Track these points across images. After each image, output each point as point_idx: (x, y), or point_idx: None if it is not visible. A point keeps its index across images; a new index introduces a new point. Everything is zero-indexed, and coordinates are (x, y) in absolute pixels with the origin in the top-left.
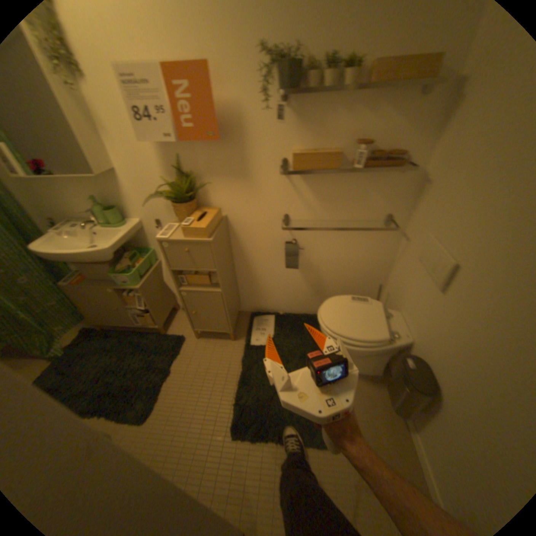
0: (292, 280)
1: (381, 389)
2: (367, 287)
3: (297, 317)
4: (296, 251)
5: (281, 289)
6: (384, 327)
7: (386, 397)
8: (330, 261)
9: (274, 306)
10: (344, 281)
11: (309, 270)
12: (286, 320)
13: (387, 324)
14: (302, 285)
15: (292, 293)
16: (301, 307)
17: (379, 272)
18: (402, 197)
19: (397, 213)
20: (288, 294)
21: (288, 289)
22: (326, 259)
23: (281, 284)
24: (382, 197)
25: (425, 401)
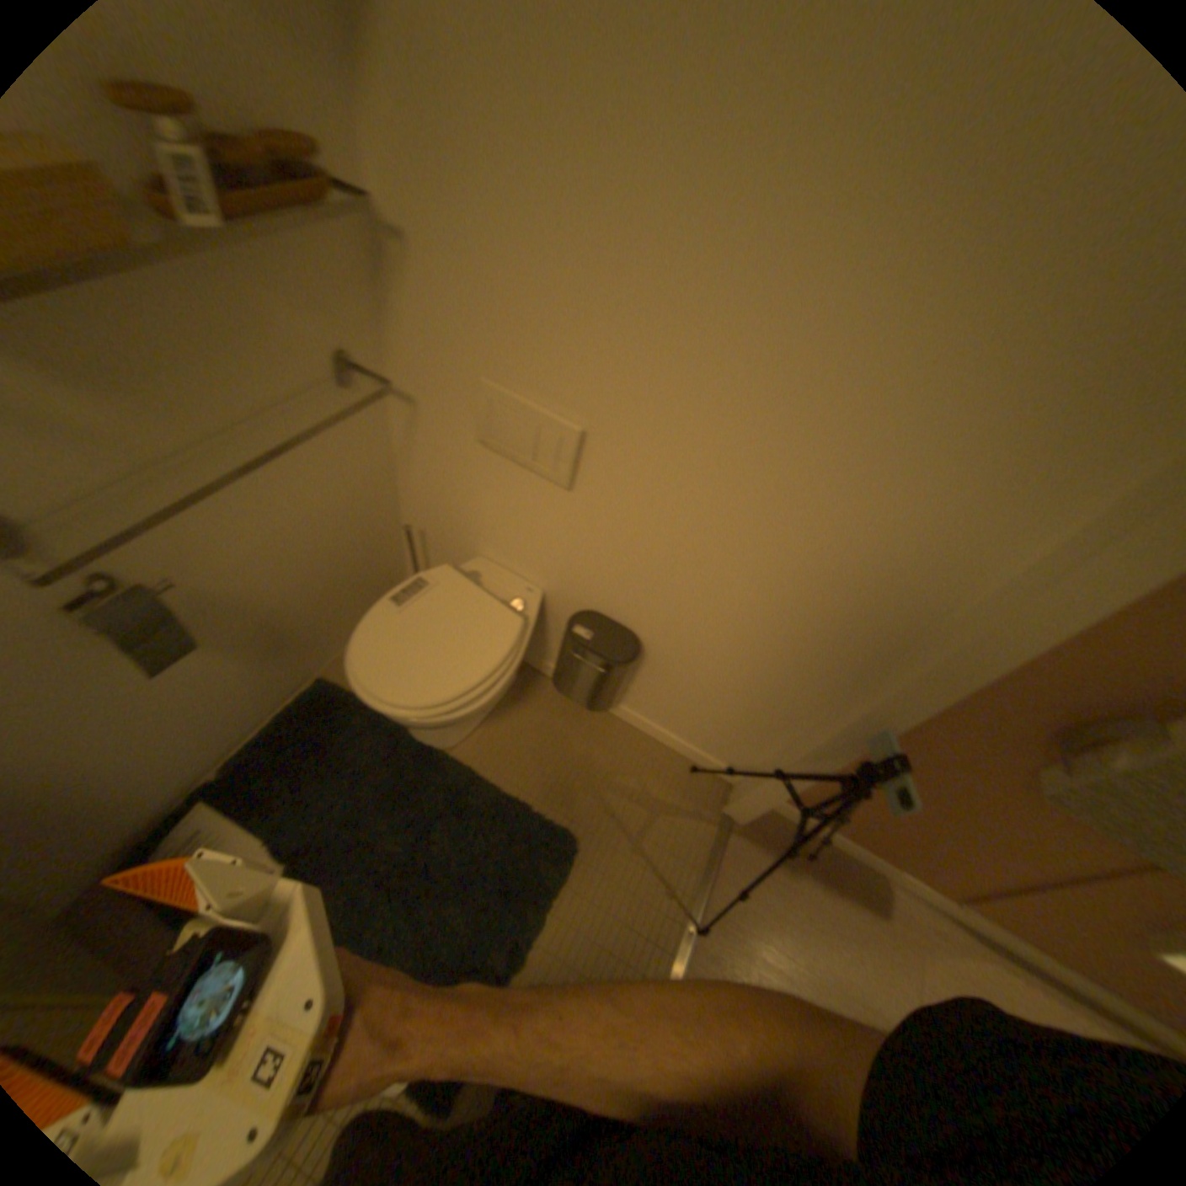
0: (177, 683)
1: (532, 698)
2: (370, 548)
3: (264, 742)
4: (155, 610)
5: (160, 732)
6: (496, 609)
7: (547, 701)
8: (258, 553)
9: (169, 786)
10: (318, 574)
11: (211, 620)
12: (245, 778)
13: (494, 599)
14: (218, 668)
15: (201, 711)
16: (251, 713)
17: (377, 501)
18: (344, 291)
19: (352, 341)
20: (191, 722)
21: (183, 713)
22: (246, 557)
23: (149, 722)
24: (298, 307)
25: (630, 667)
